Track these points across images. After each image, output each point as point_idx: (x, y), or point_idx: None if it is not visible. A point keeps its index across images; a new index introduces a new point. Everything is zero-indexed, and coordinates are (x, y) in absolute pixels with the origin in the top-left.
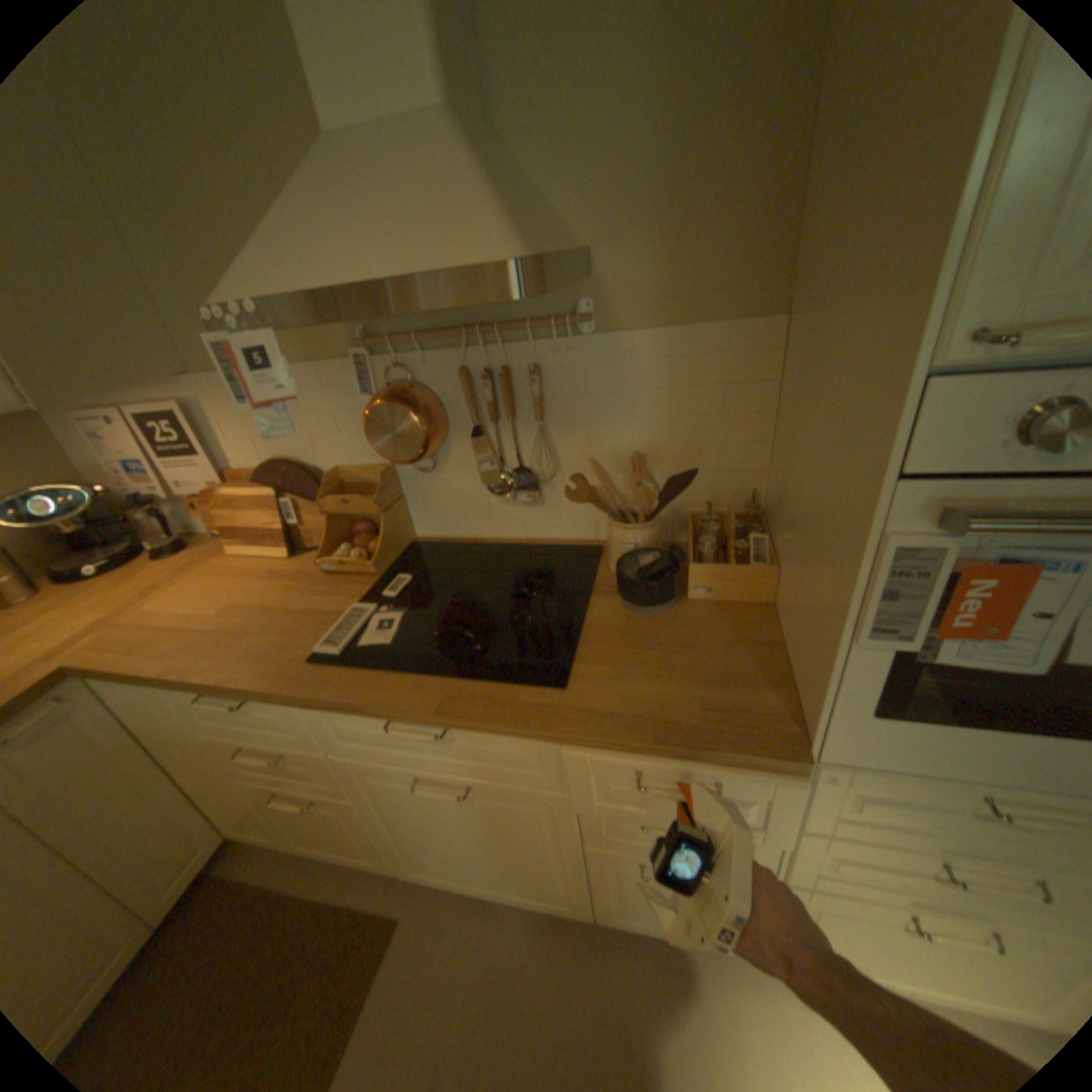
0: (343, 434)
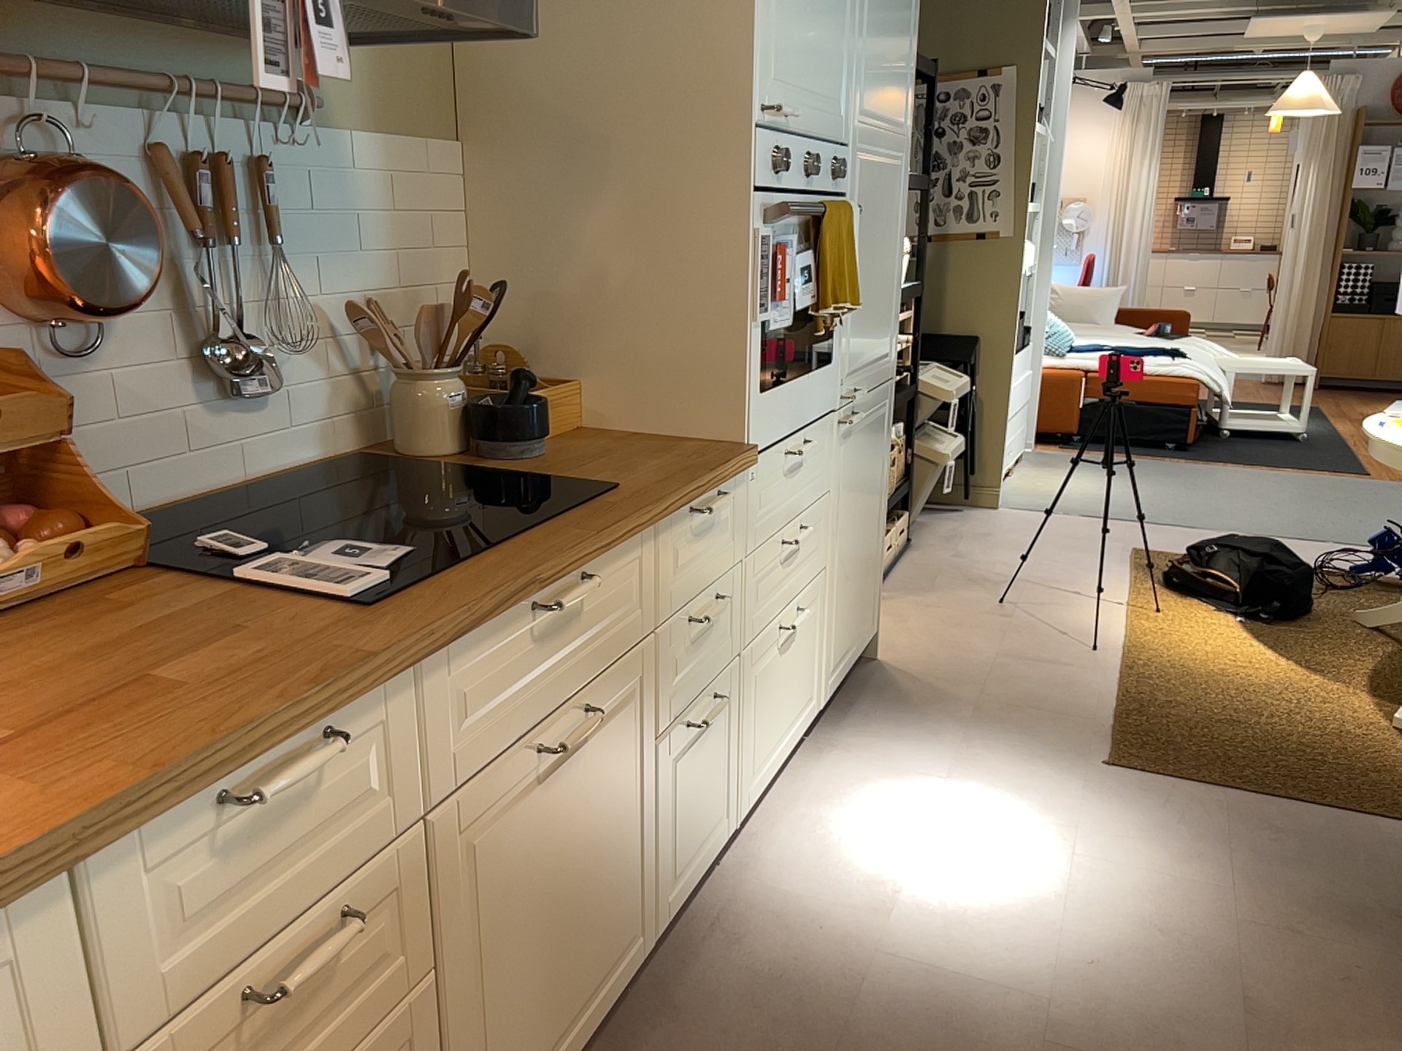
0: None
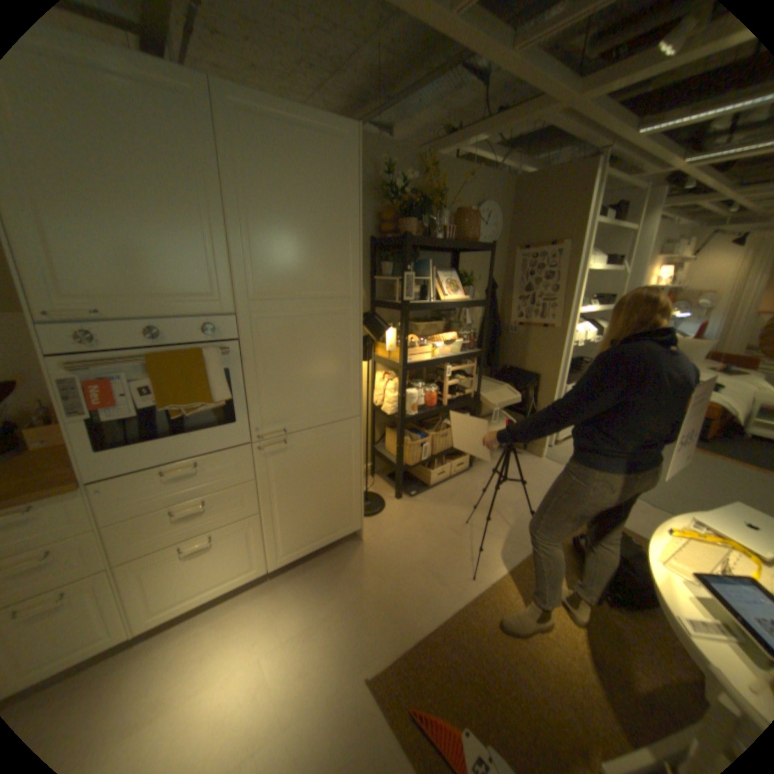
0: None
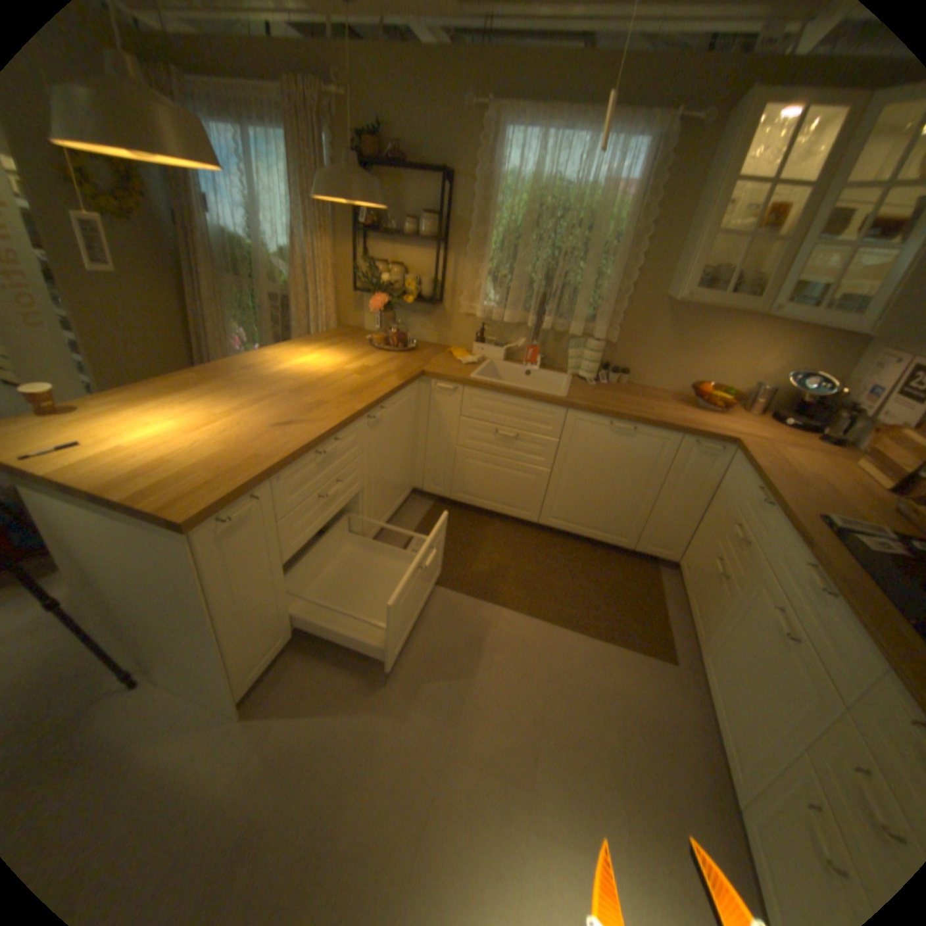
0: None
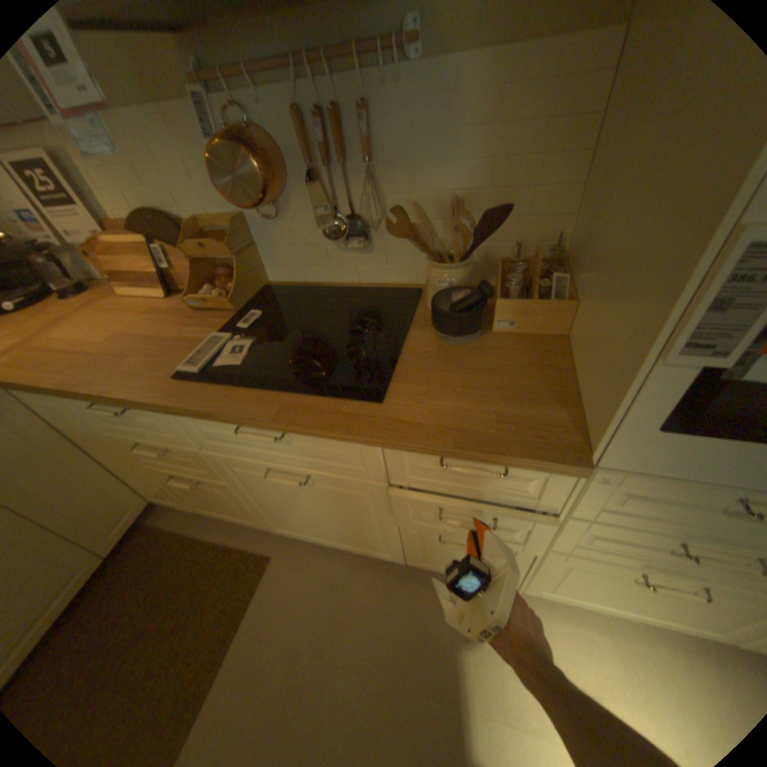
0: (196, 182)
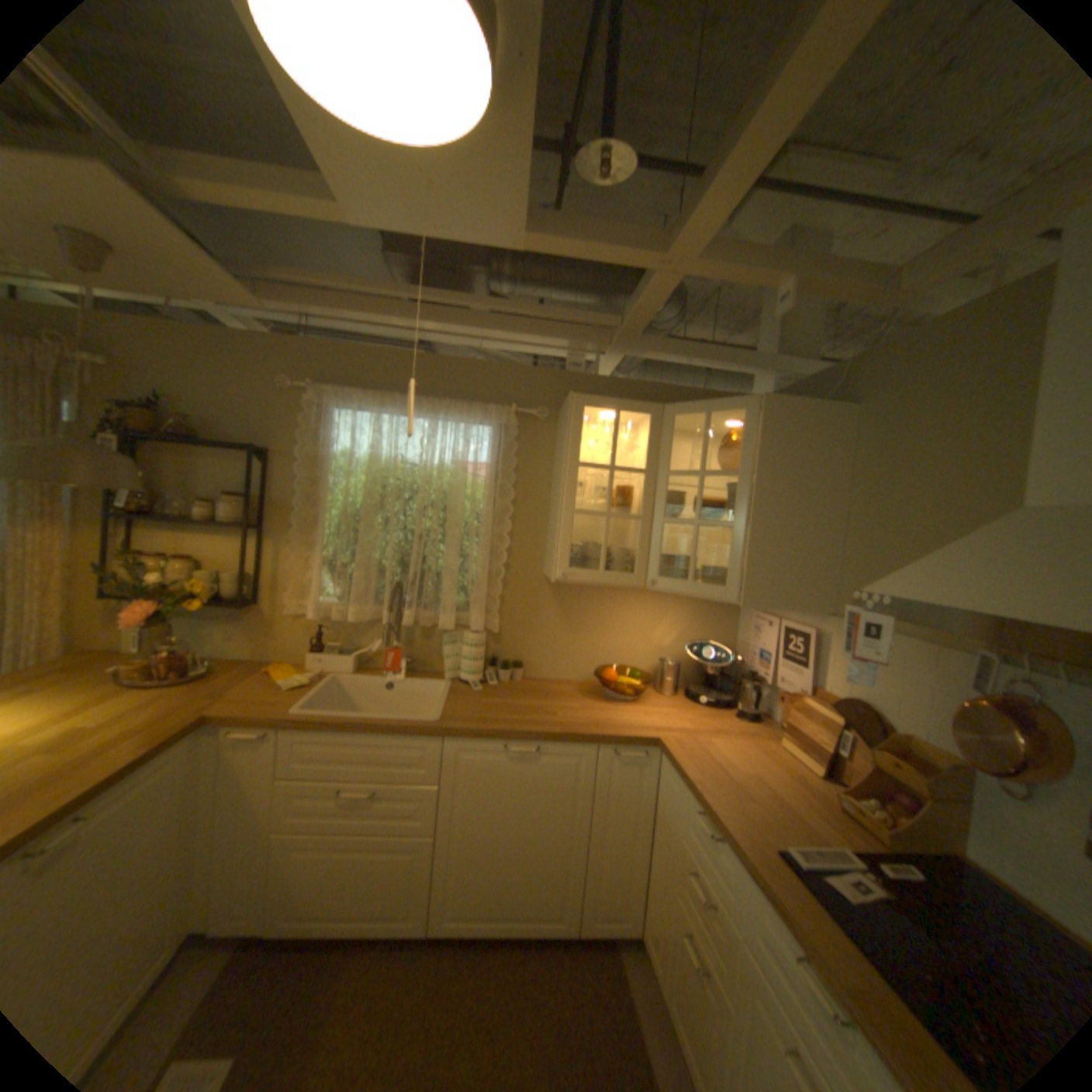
0: (936, 715)
